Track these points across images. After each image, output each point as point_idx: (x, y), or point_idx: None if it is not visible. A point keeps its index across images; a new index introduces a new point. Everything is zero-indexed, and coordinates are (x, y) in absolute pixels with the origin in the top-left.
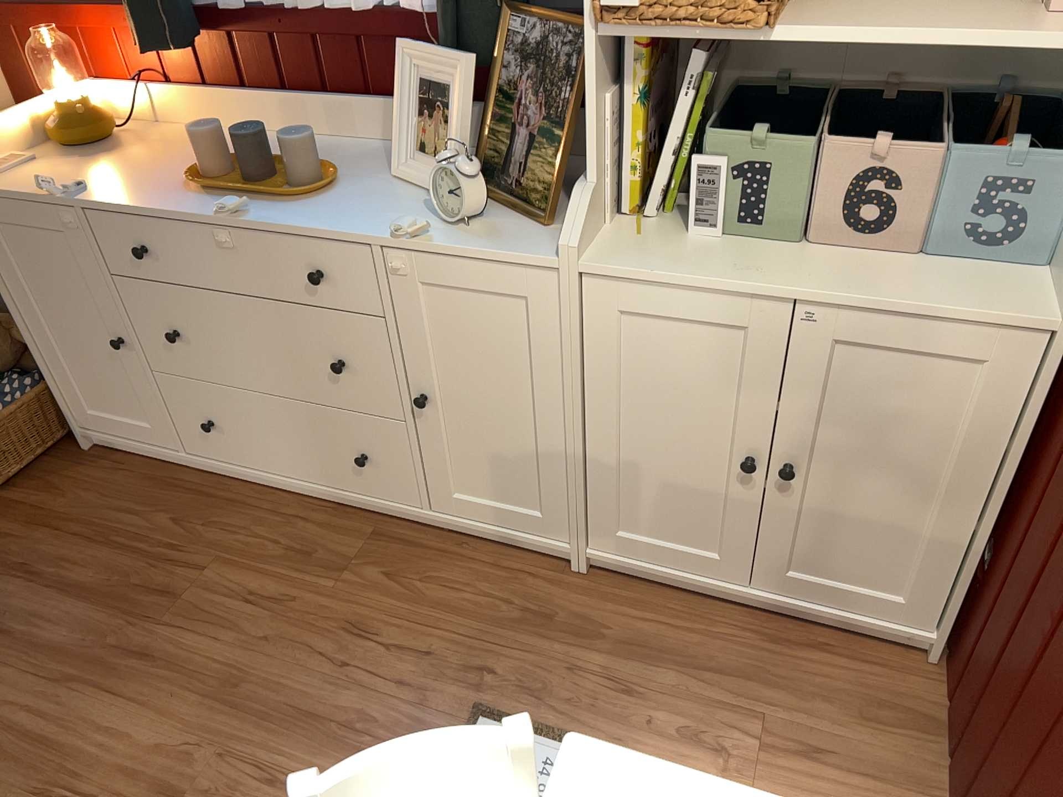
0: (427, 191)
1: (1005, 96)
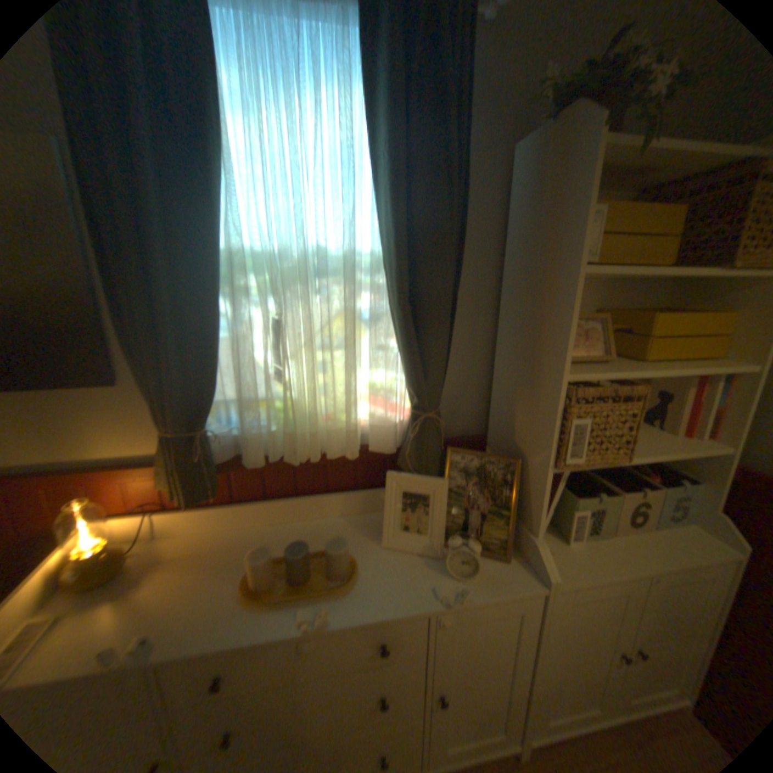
0: (416, 557)
1: None
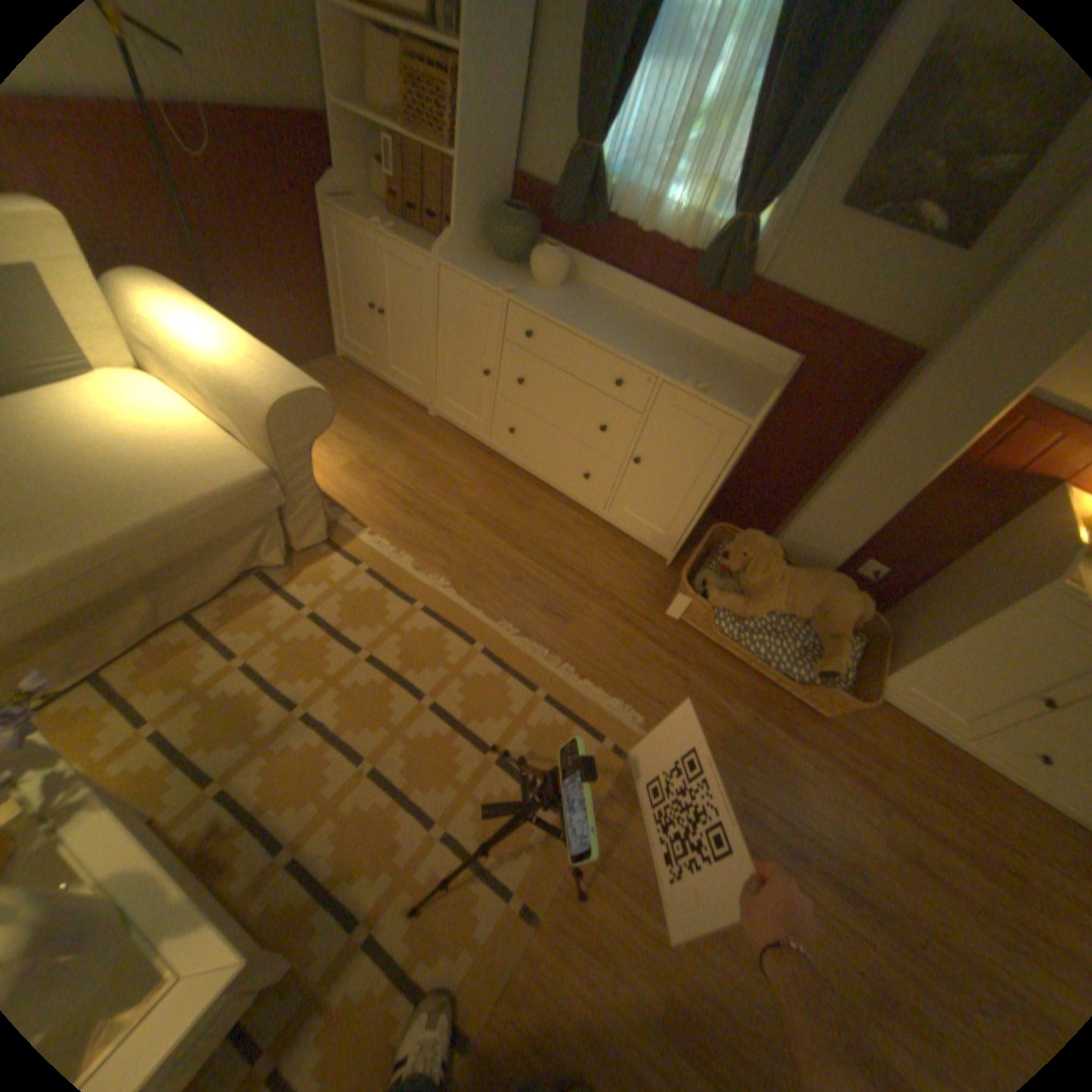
0: None
1: None
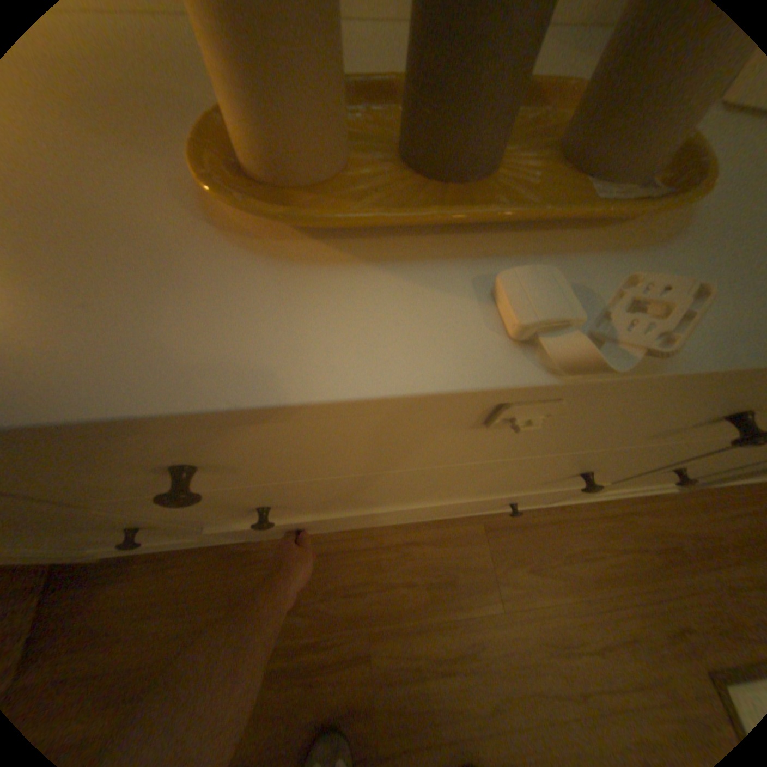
0: None
1: None
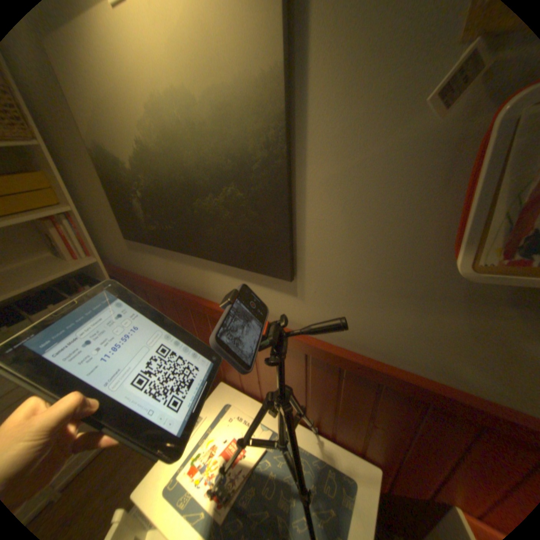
0: None
1: (68, 280)
